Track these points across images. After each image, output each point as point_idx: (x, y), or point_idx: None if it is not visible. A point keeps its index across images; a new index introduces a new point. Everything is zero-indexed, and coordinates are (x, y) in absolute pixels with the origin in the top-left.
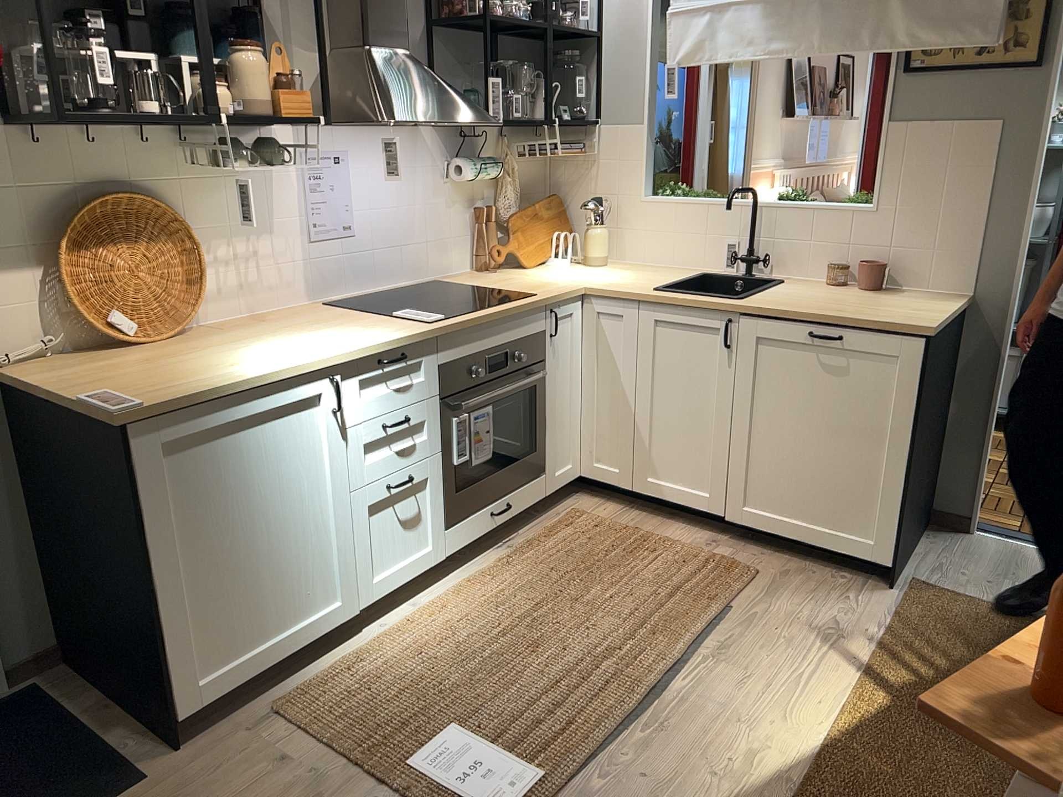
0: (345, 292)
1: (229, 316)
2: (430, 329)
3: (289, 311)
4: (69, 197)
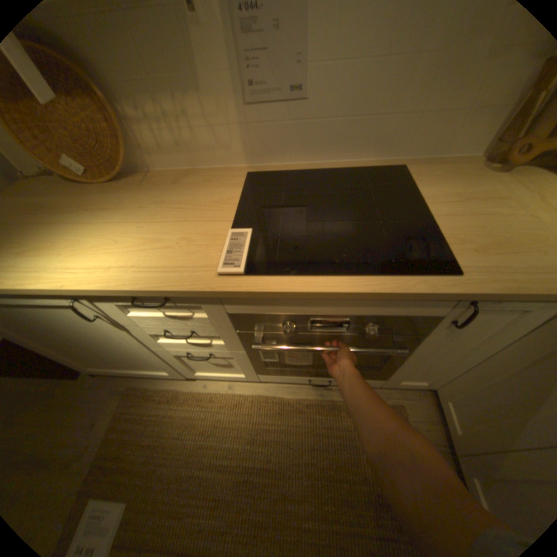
0: (288, 159)
1: (171, 165)
2: (199, 288)
3: (217, 172)
4: None
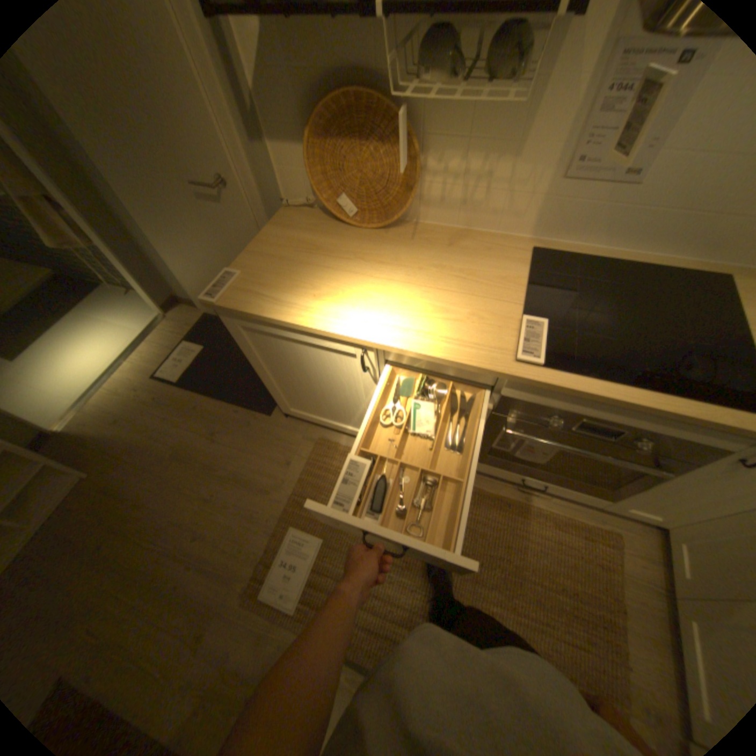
0: (584, 239)
1: (445, 220)
2: (498, 369)
3: (496, 238)
4: (323, 78)
